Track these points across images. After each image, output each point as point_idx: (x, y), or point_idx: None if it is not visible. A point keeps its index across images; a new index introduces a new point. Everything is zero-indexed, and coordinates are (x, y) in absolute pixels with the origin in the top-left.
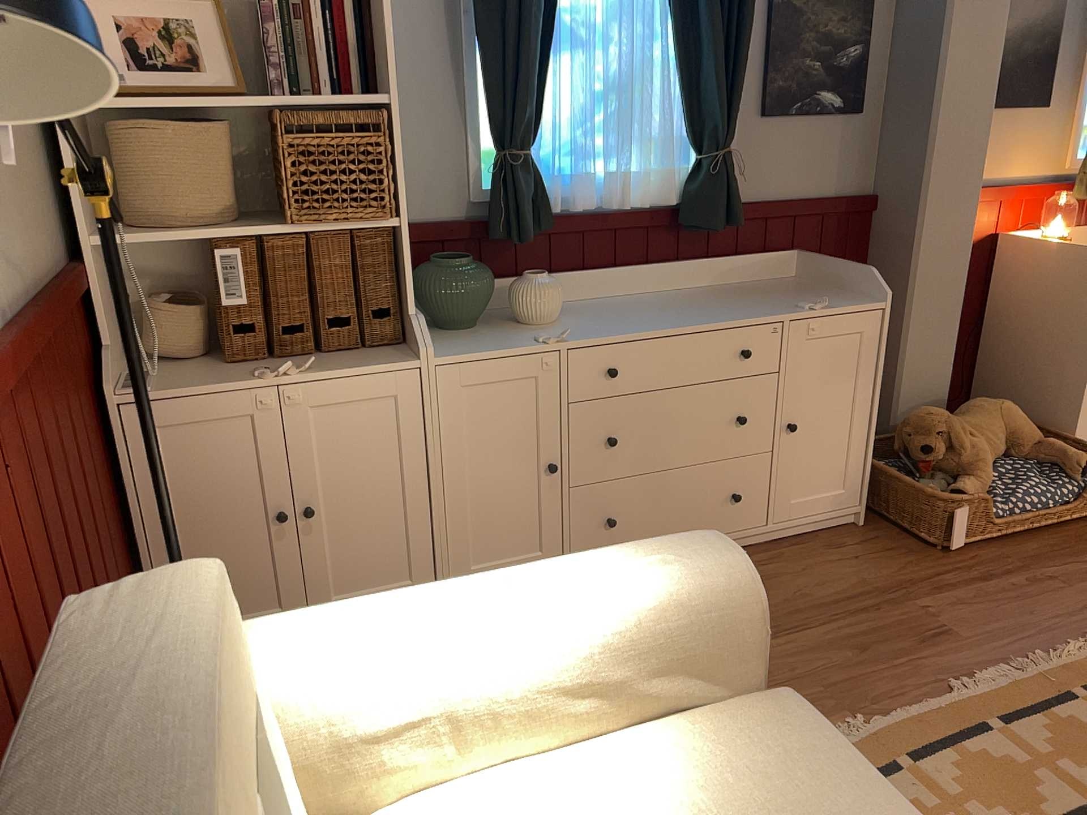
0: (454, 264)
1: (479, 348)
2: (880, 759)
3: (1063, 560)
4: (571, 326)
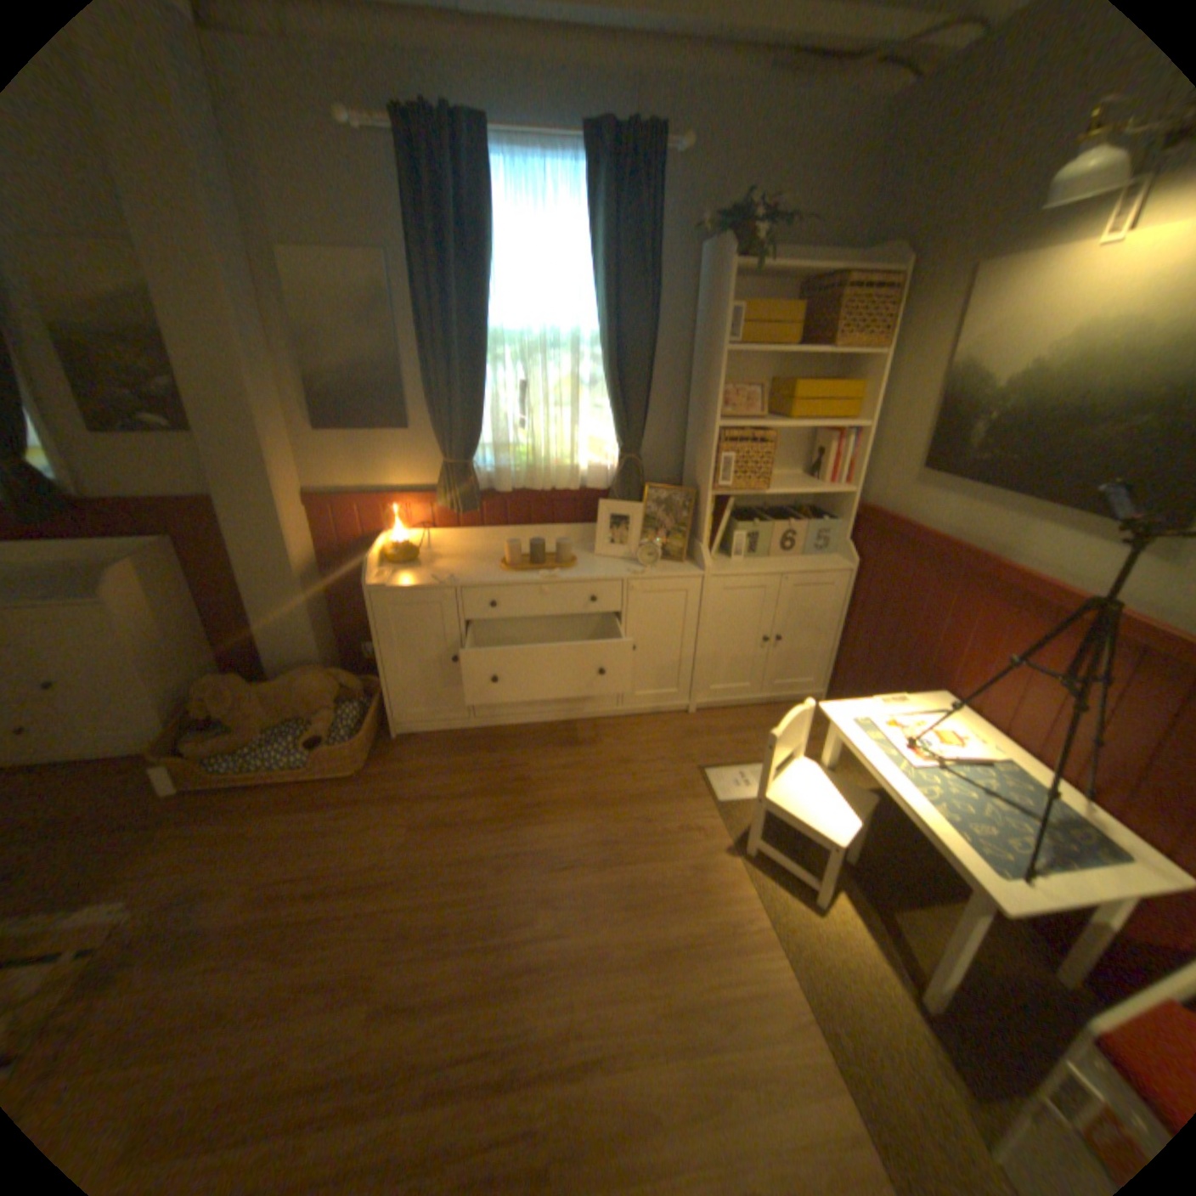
0: None
1: None
2: None
3: (238, 820)
4: None
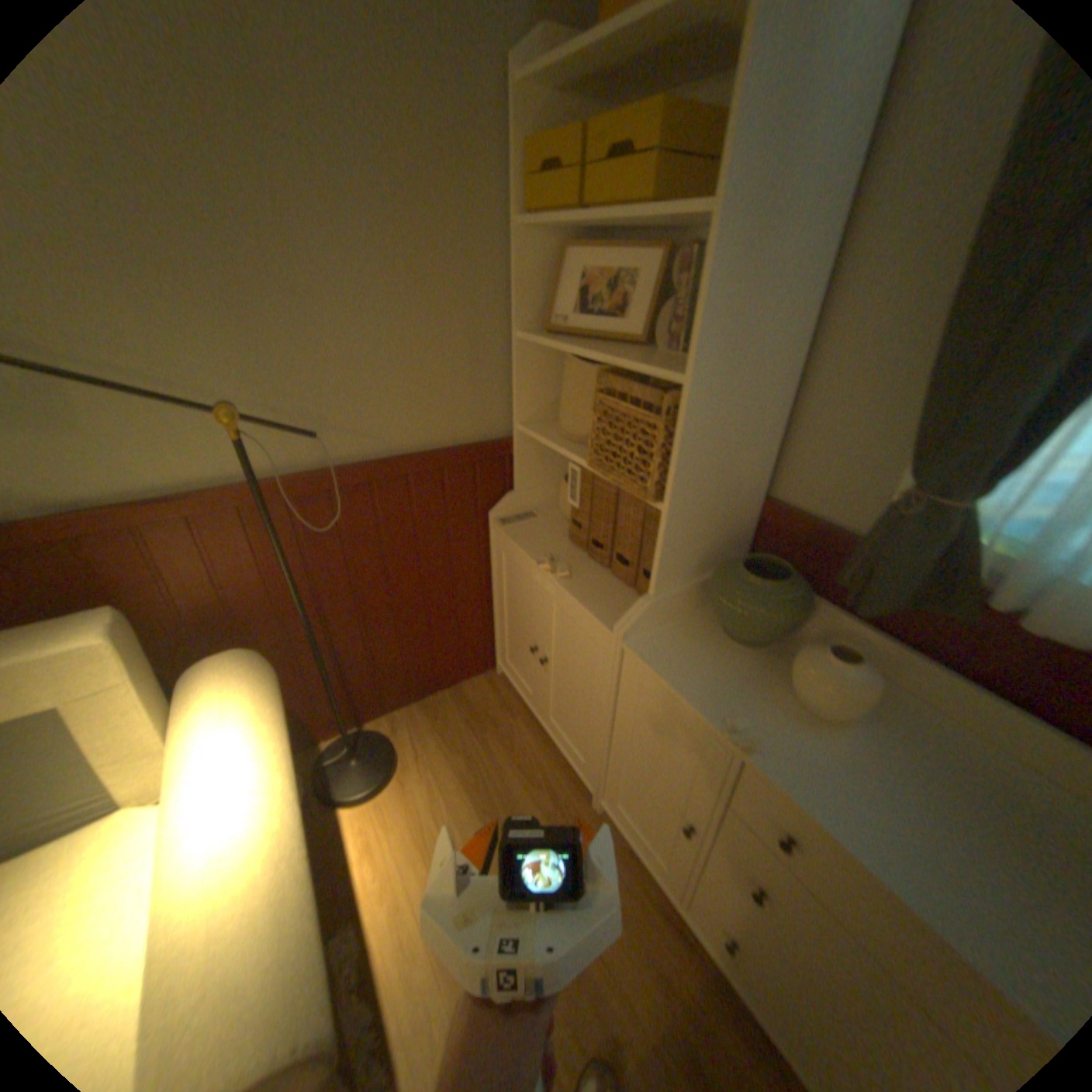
0: (753, 578)
1: (681, 671)
2: None
3: None
4: (838, 748)
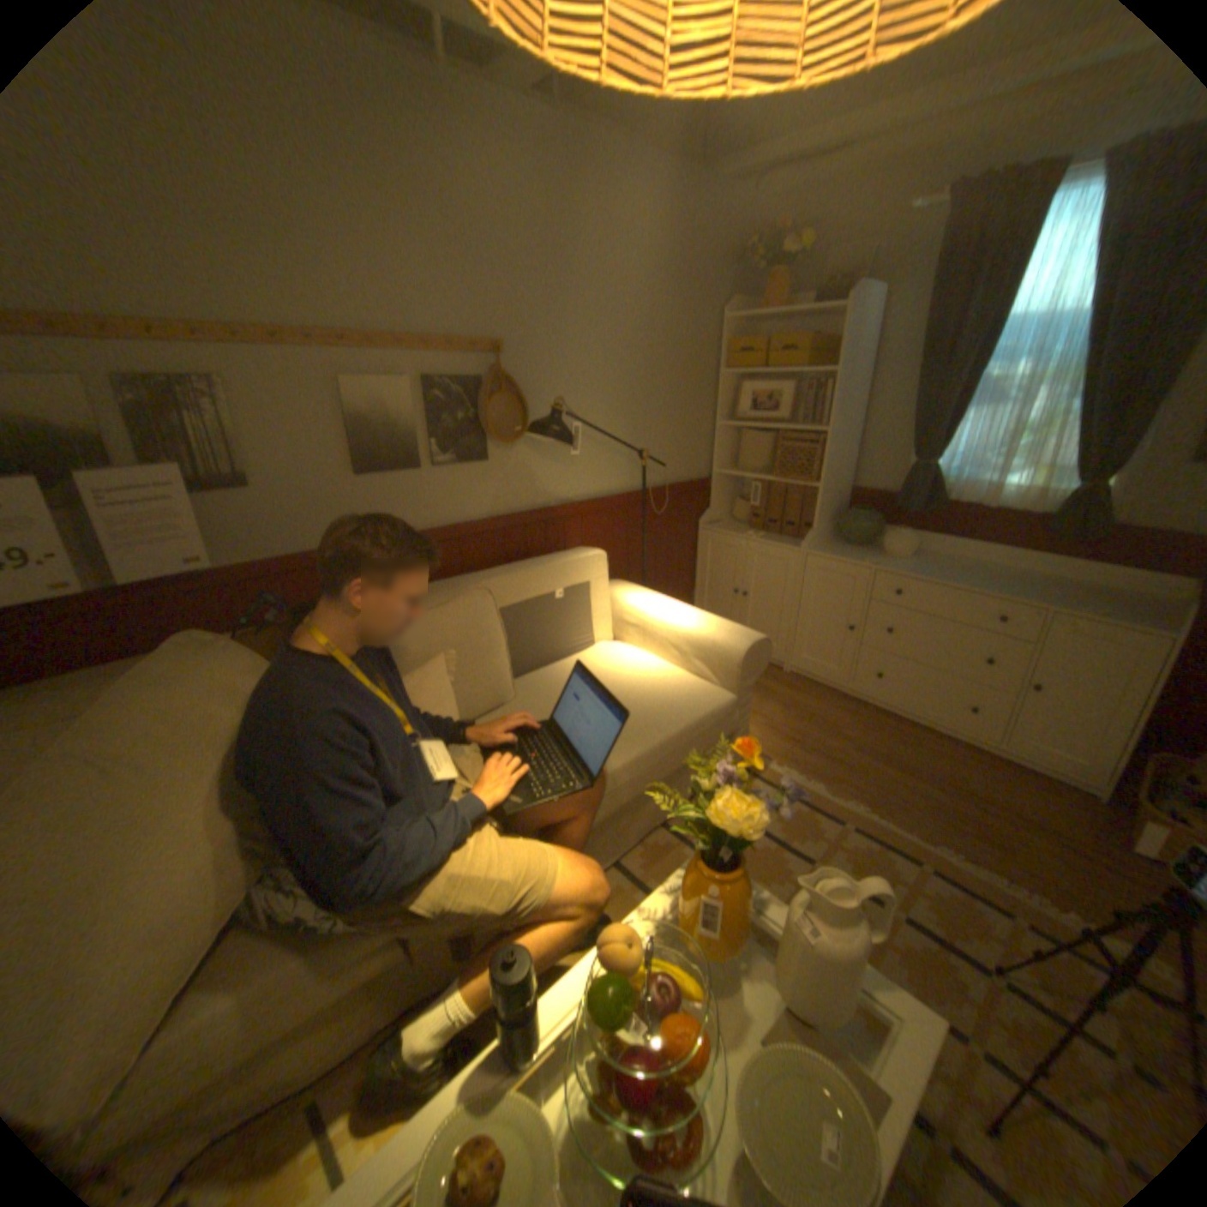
0: (857, 513)
1: (835, 555)
2: (845, 818)
3: None
4: (905, 563)
